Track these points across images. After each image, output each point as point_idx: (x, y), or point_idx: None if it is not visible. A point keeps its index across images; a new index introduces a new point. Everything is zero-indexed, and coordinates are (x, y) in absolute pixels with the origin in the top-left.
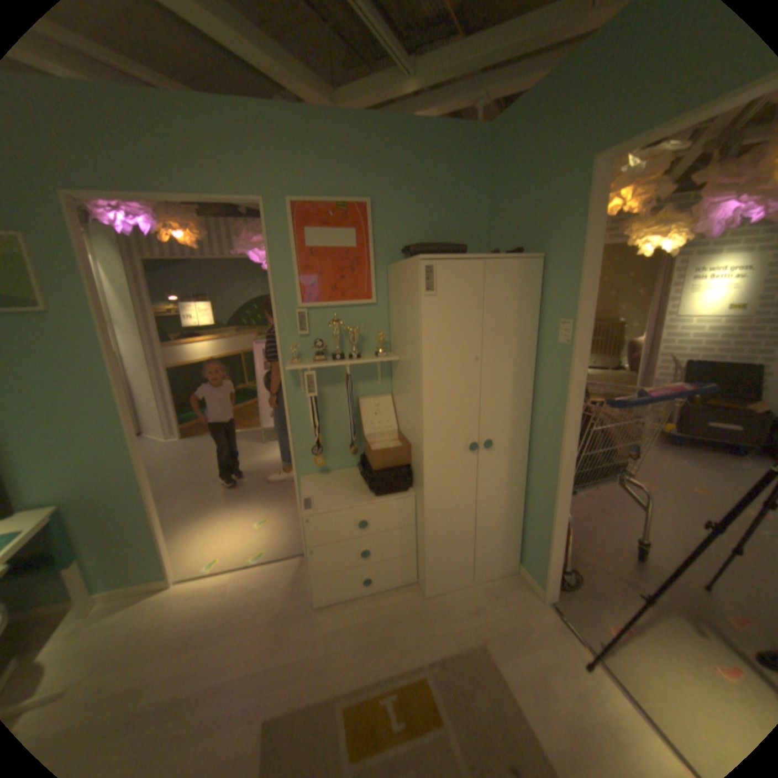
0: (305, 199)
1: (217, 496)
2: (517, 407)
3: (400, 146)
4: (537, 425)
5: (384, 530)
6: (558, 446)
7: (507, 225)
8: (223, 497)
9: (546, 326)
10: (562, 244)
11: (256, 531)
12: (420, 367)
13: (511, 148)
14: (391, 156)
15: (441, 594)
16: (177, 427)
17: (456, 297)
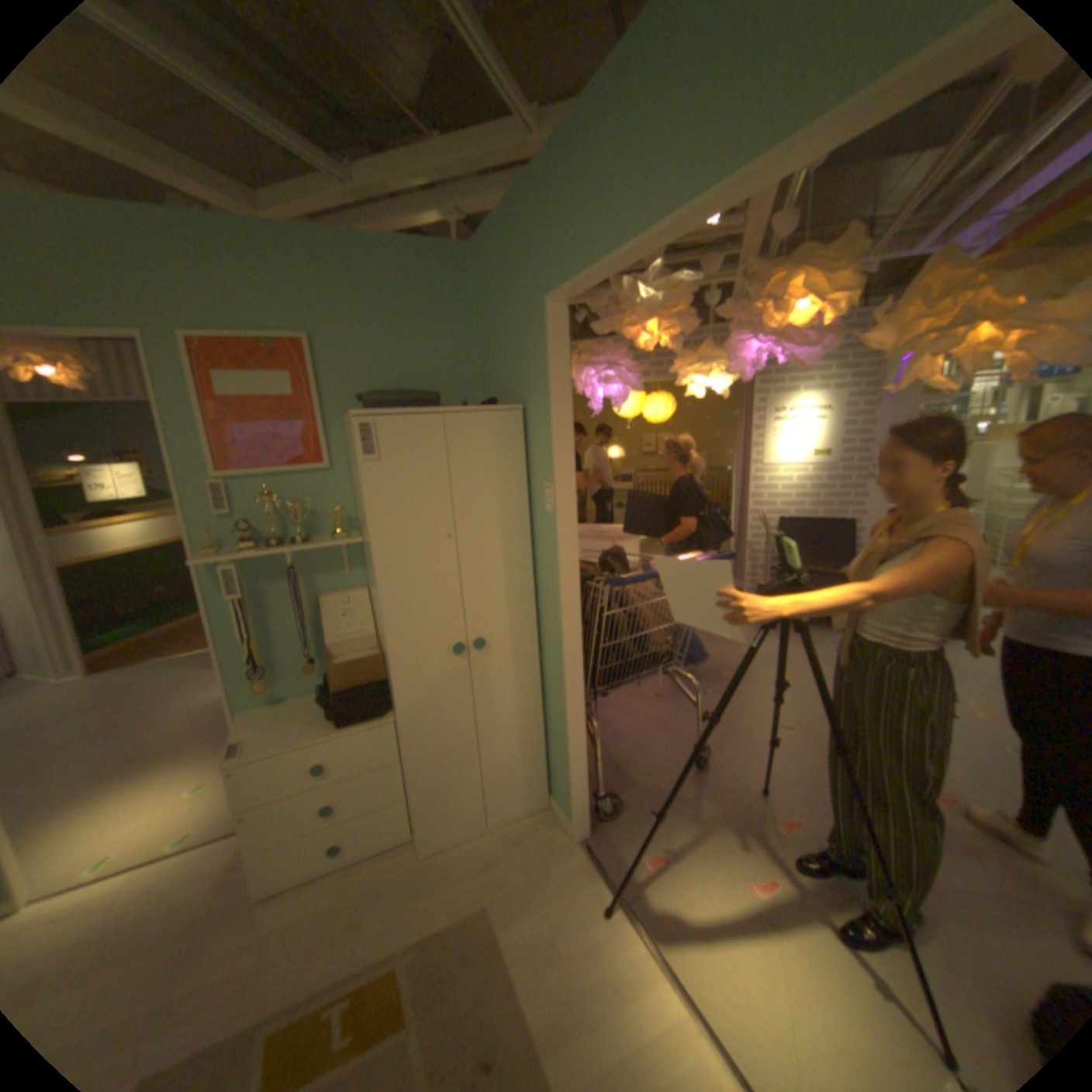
0: (209, 333)
1: (134, 756)
2: (515, 594)
3: (347, 267)
4: (544, 614)
5: (353, 774)
6: (561, 638)
7: (495, 367)
8: (145, 757)
9: (537, 492)
10: (537, 395)
11: (188, 800)
12: (372, 551)
13: (488, 276)
14: (335, 279)
15: (441, 850)
16: (87, 655)
17: (410, 461)
